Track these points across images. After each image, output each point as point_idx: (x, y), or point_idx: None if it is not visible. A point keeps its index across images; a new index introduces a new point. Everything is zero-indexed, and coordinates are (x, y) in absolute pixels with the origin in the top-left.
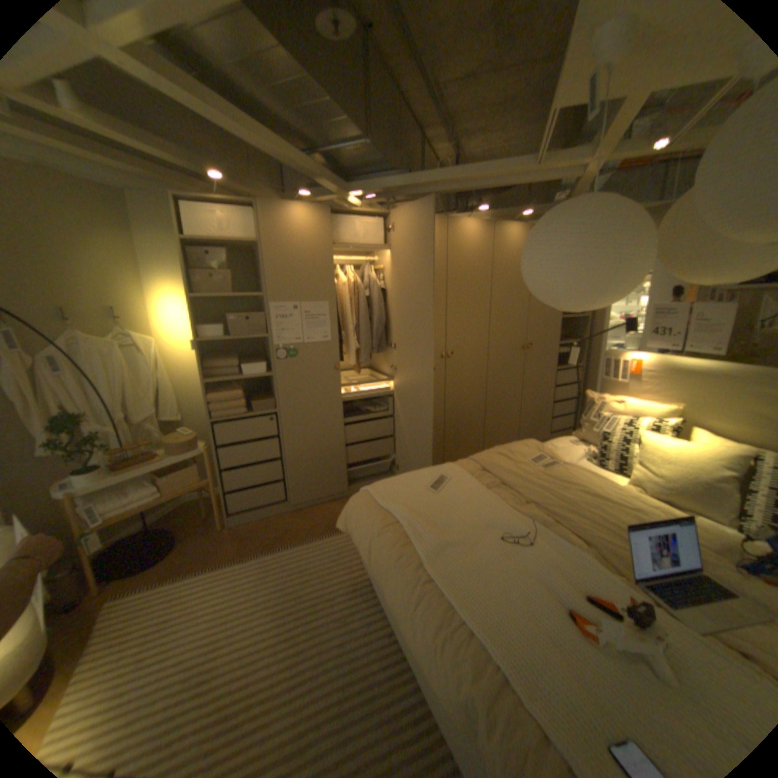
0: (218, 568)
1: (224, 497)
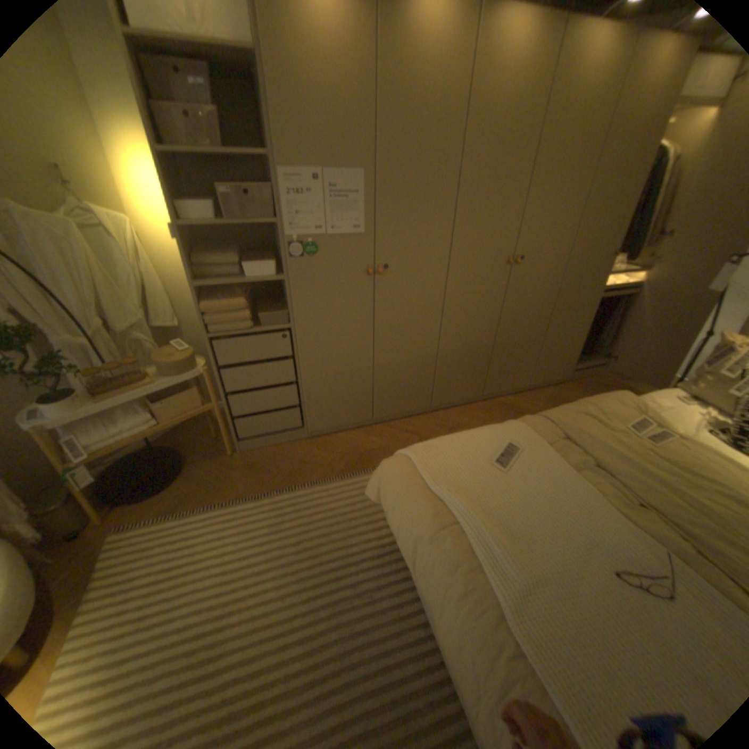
0: (228, 504)
1: (232, 421)
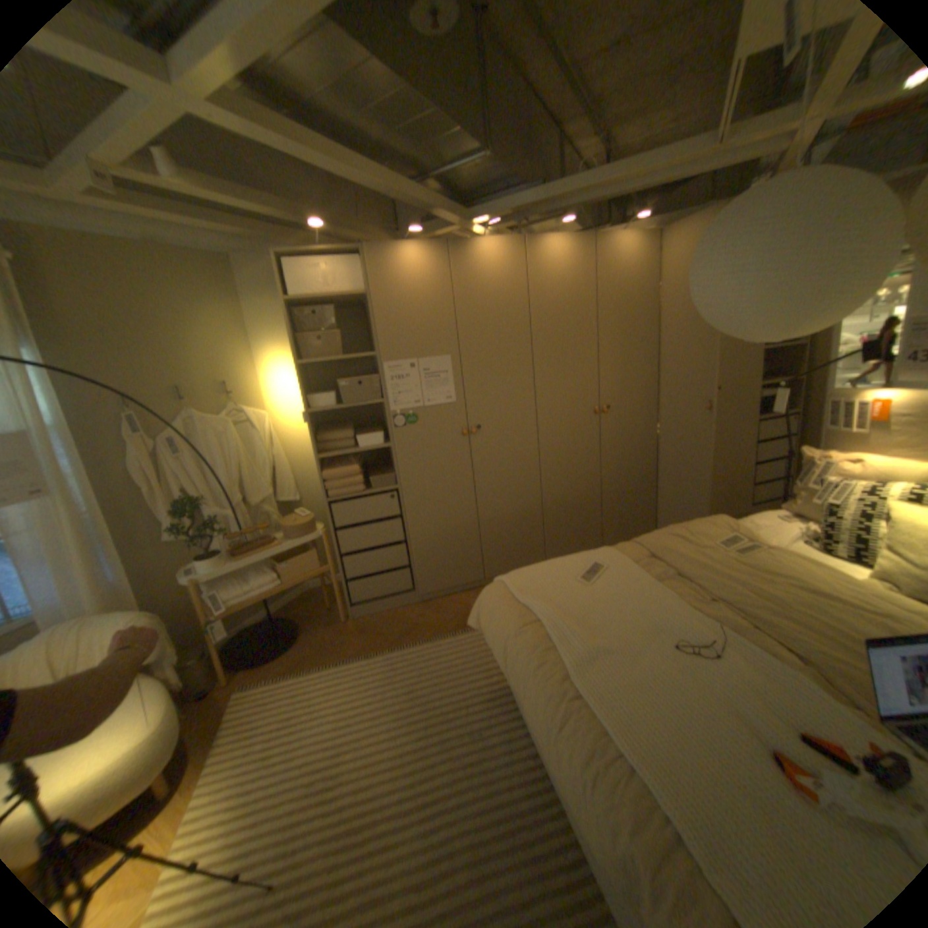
0: (342, 663)
1: (345, 584)
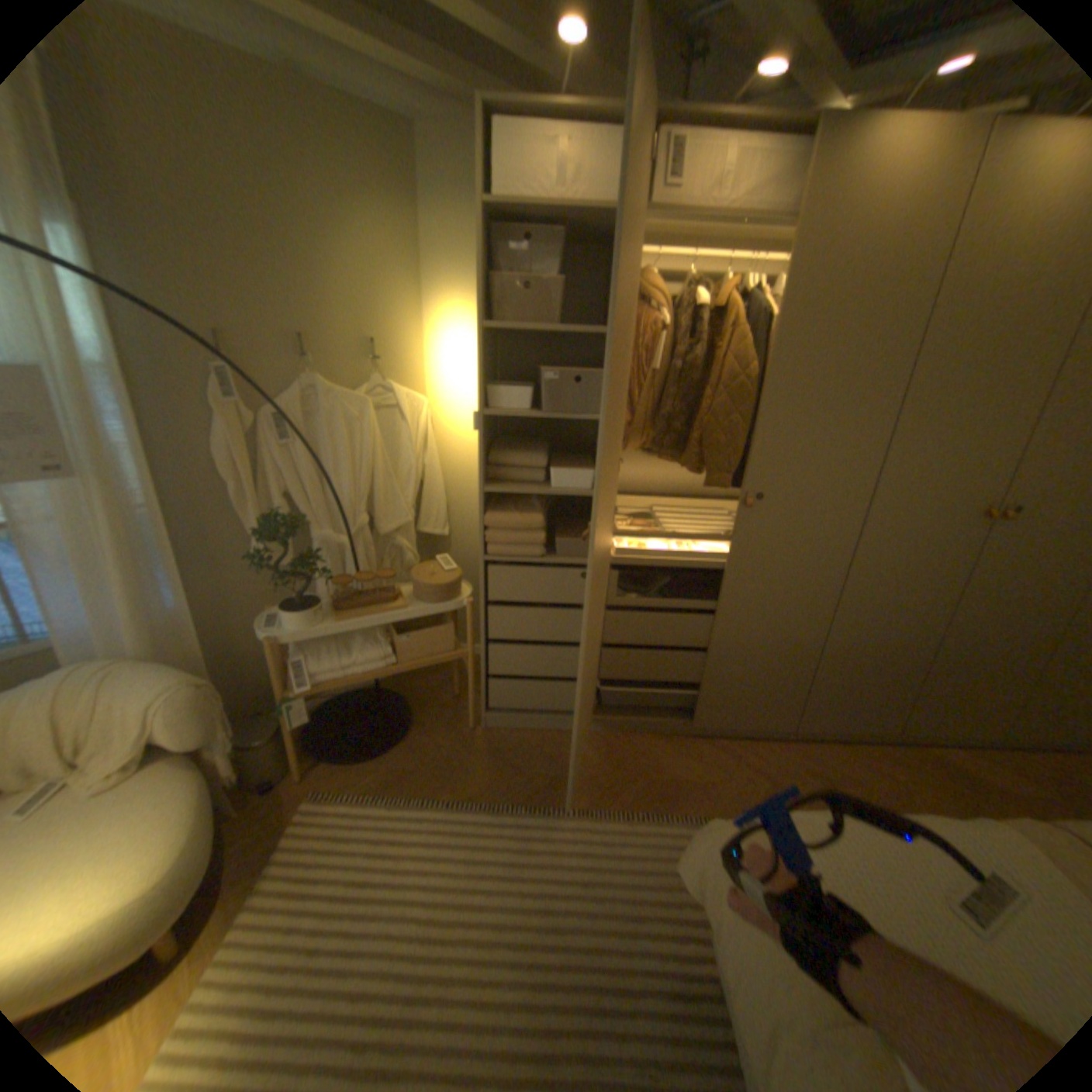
0: (455, 806)
1: (486, 680)
